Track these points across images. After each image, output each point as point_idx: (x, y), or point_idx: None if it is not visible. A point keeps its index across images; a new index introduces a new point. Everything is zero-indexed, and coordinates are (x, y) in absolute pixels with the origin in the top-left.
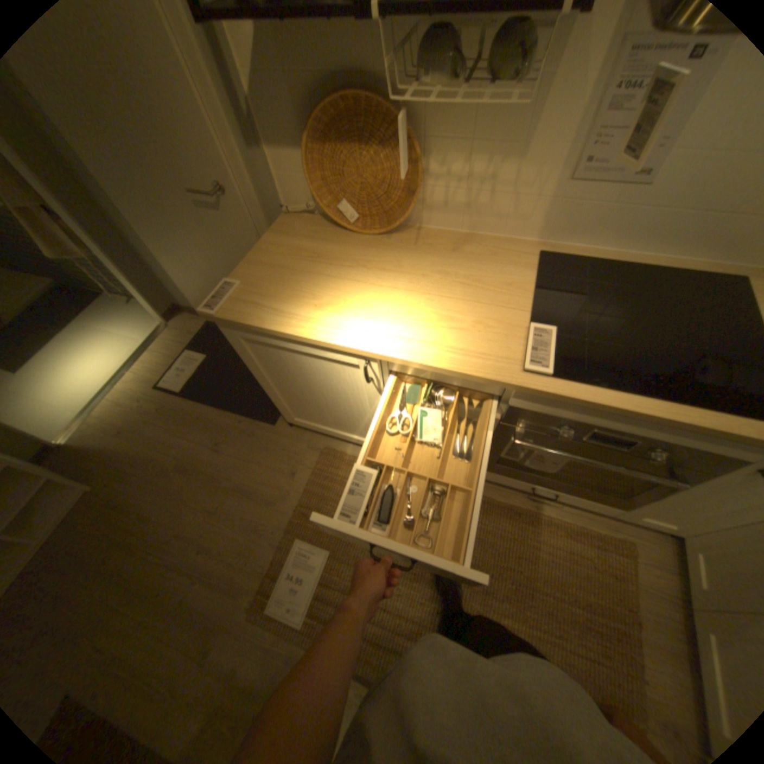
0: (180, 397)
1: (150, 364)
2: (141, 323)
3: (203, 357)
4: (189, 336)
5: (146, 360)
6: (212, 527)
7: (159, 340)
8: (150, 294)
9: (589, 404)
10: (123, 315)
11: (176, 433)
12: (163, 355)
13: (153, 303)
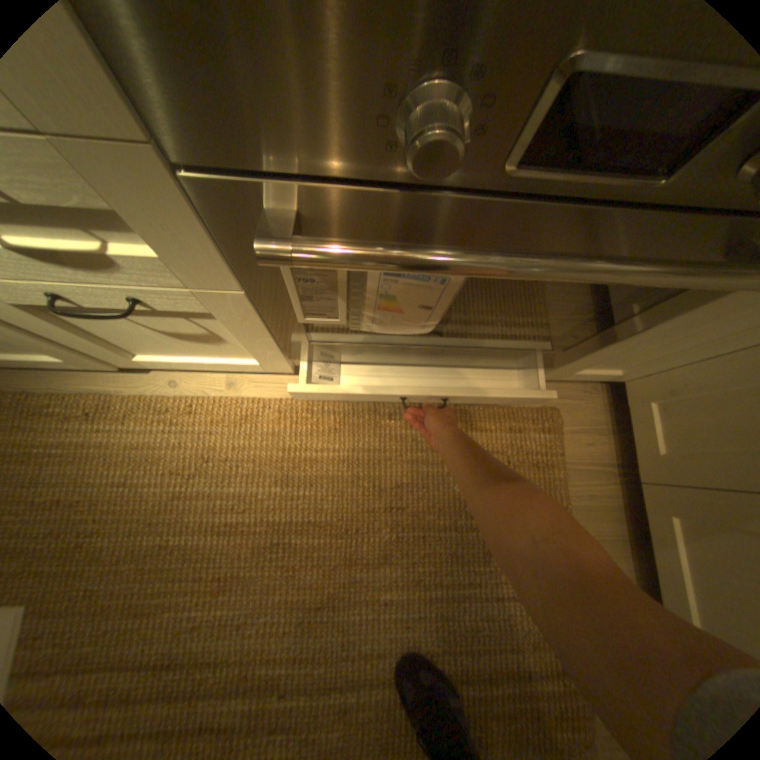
0: None
1: None
2: None
3: None
4: None
5: None
6: None
7: None
8: None
9: None
10: None
11: None
12: None
13: None
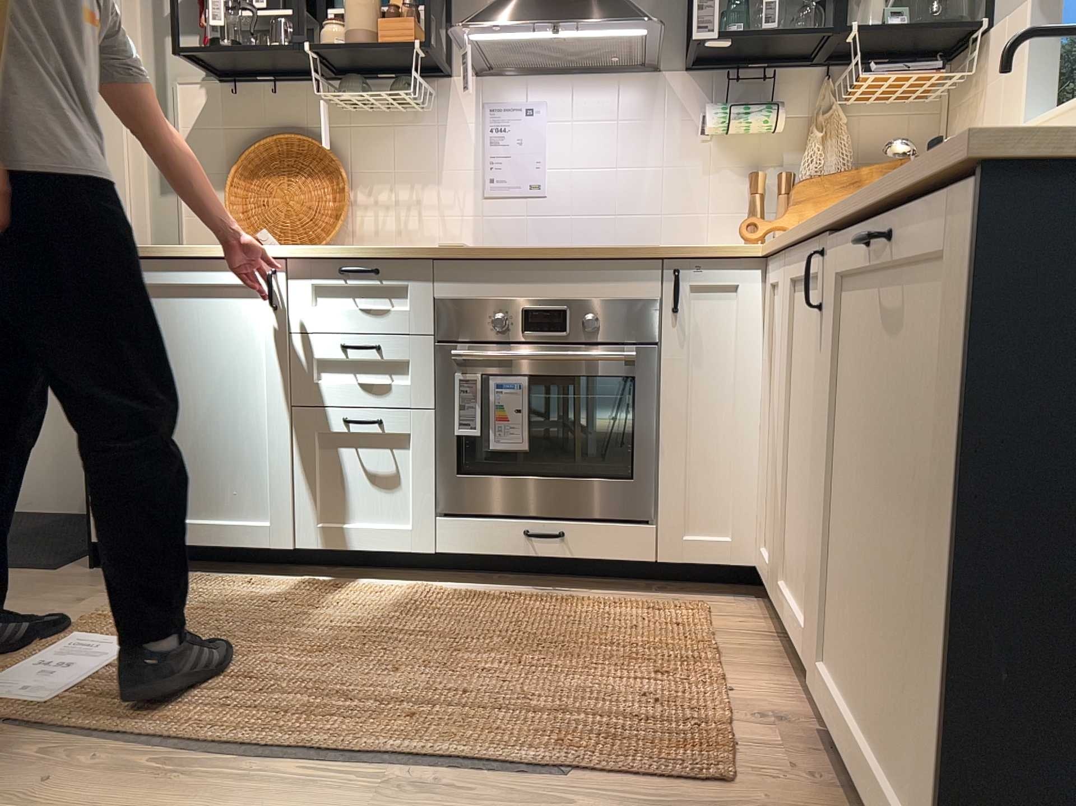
0: None
1: None
2: None
3: None
4: None
5: None
6: None
7: None
8: None
9: (496, 254)
10: None
11: None
12: None
13: None
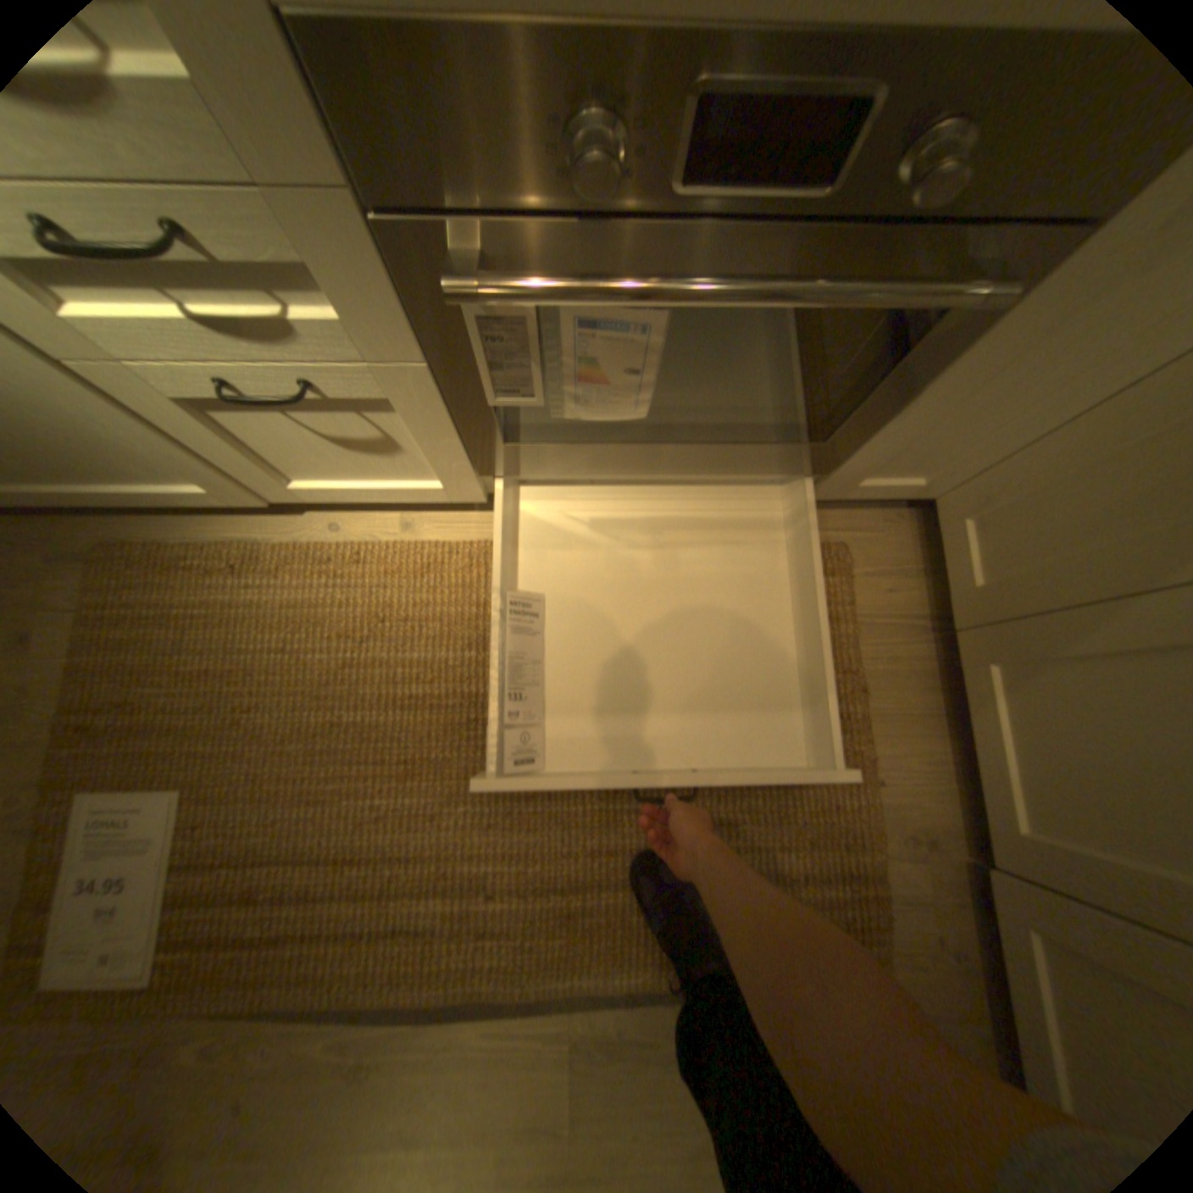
0: None
1: None
2: None
3: None
4: None
5: None
6: None
7: None
8: None
9: None
10: None
11: None
12: None
13: None
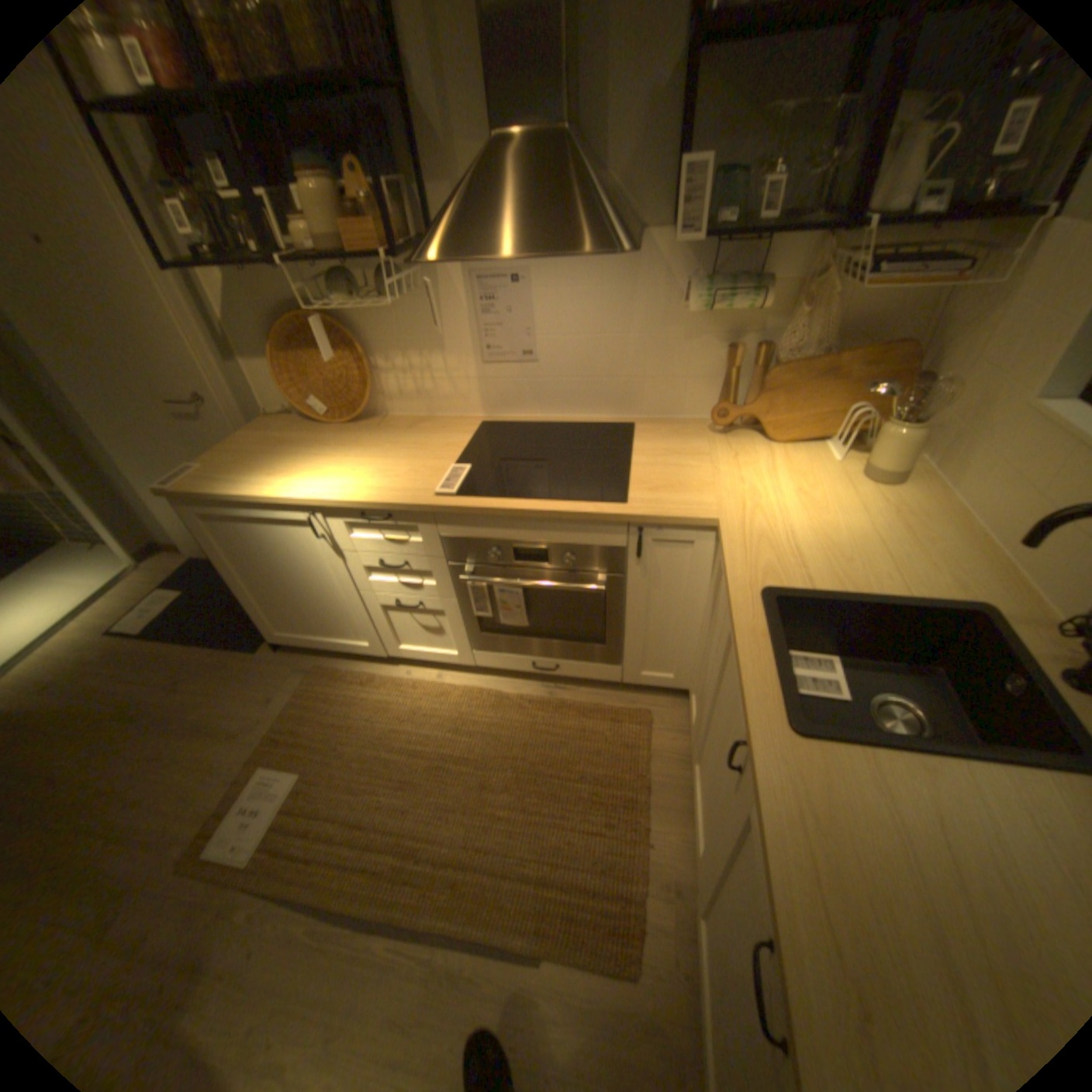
0: (137, 640)
1: (105, 609)
2: (104, 567)
3: (177, 594)
4: (163, 575)
5: (101, 606)
6: (149, 774)
7: (123, 583)
8: (121, 533)
9: (482, 512)
10: (80, 562)
11: (123, 678)
12: (125, 597)
13: (123, 546)
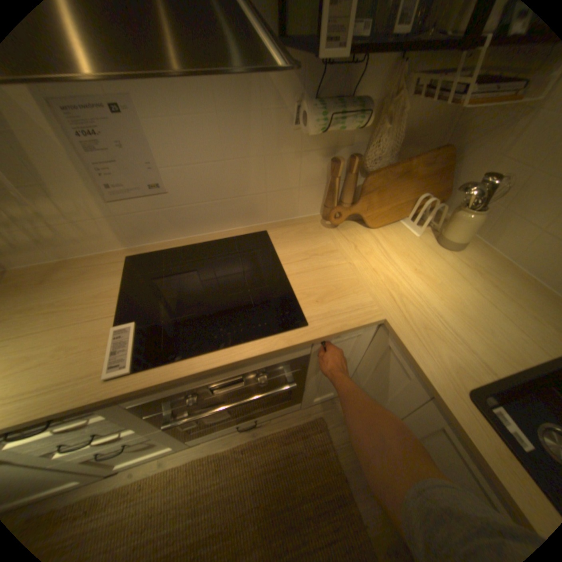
0: None
1: None
2: None
3: None
4: None
5: None
6: None
7: None
8: None
9: (171, 382)
10: None
11: None
12: None
13: None
